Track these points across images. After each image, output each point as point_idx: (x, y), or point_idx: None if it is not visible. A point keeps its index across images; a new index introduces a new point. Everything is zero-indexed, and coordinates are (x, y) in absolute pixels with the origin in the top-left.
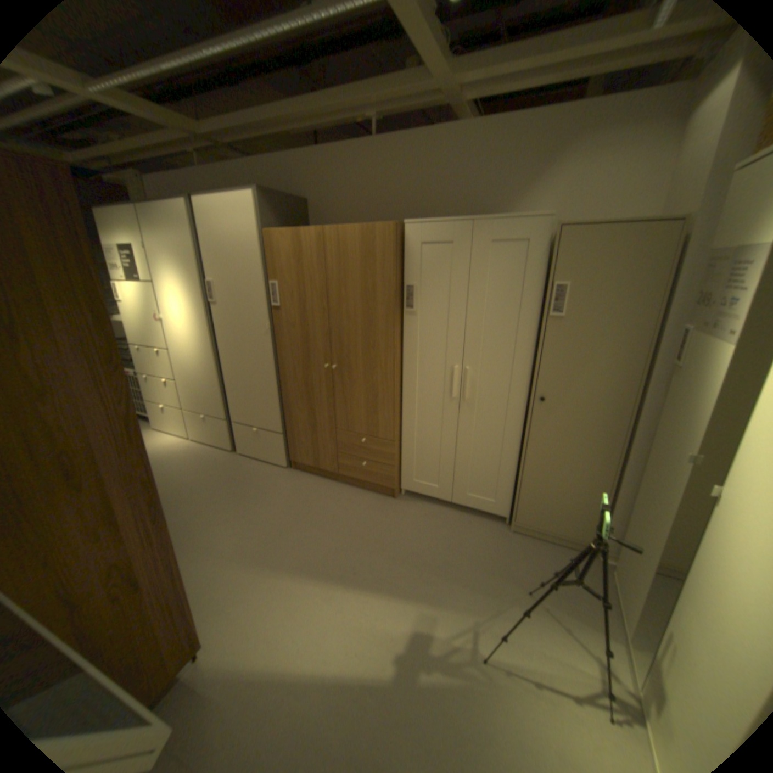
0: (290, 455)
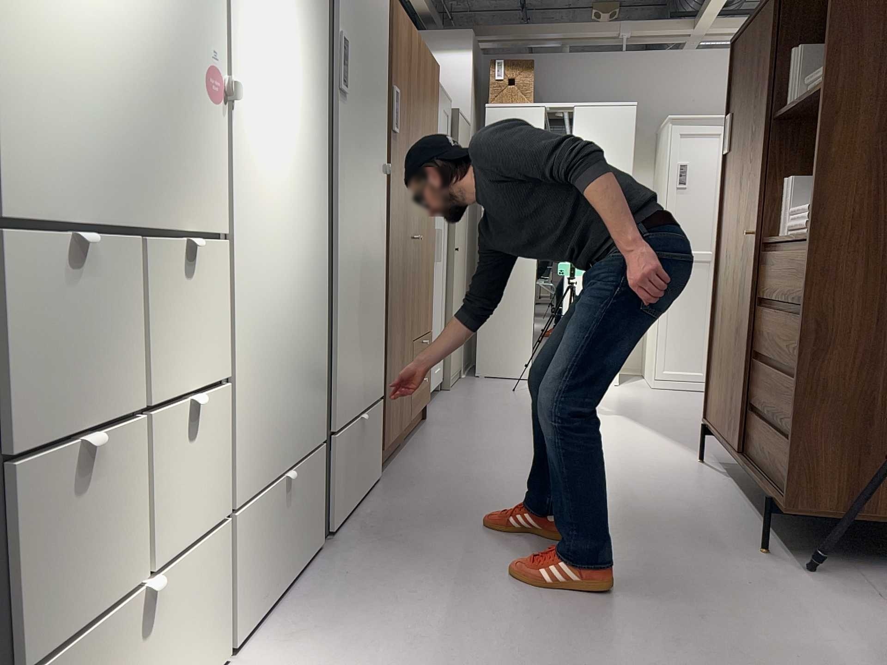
0: (382, 440)
